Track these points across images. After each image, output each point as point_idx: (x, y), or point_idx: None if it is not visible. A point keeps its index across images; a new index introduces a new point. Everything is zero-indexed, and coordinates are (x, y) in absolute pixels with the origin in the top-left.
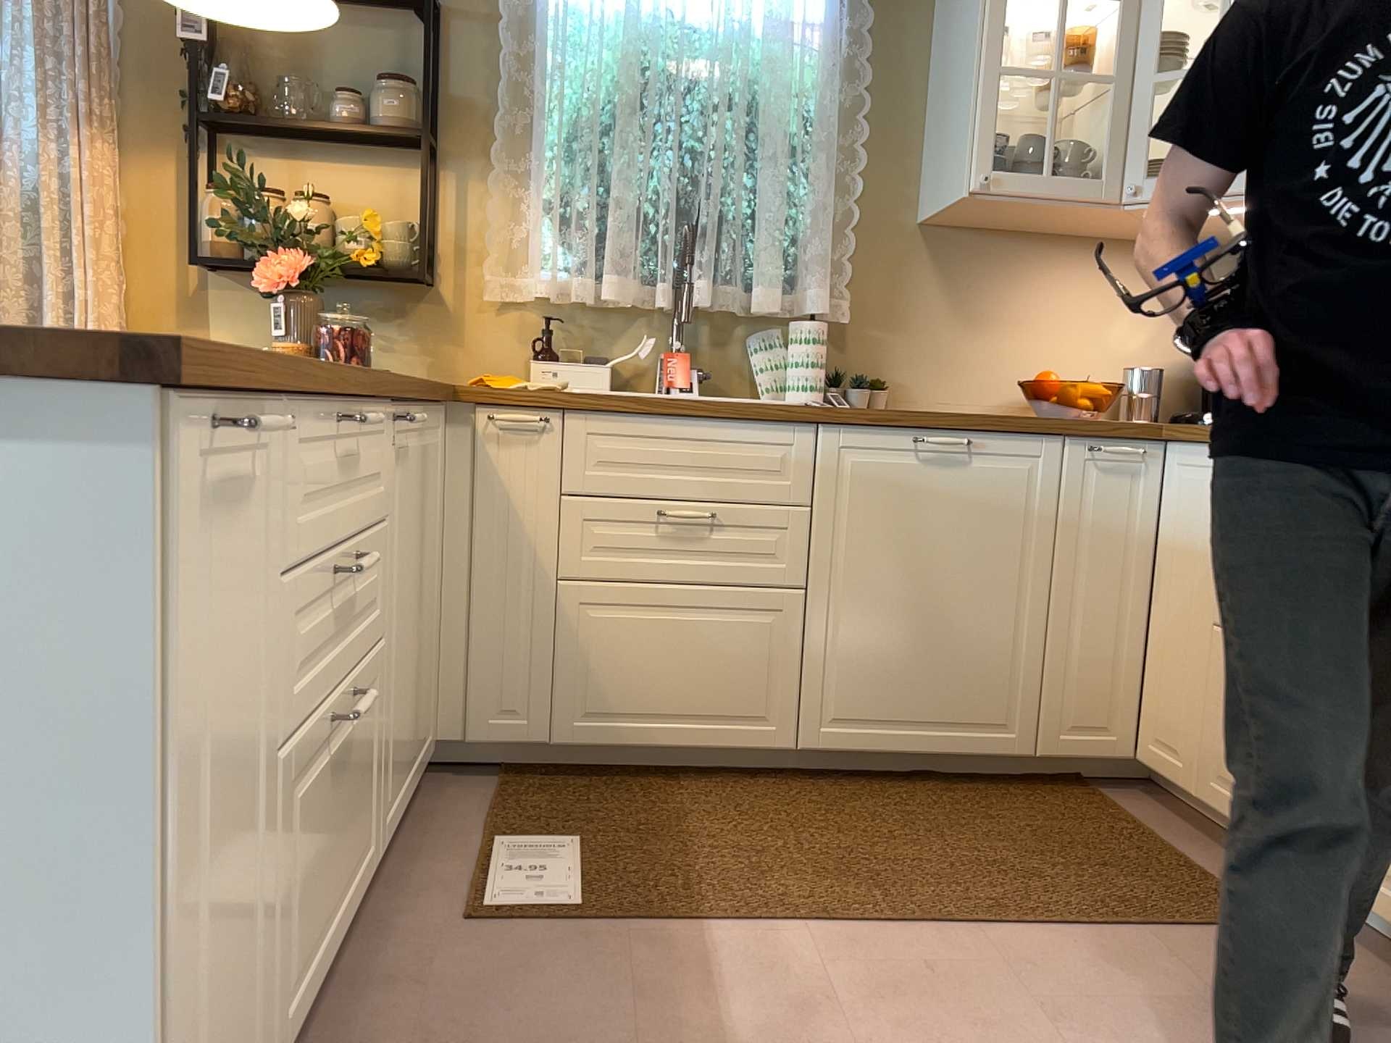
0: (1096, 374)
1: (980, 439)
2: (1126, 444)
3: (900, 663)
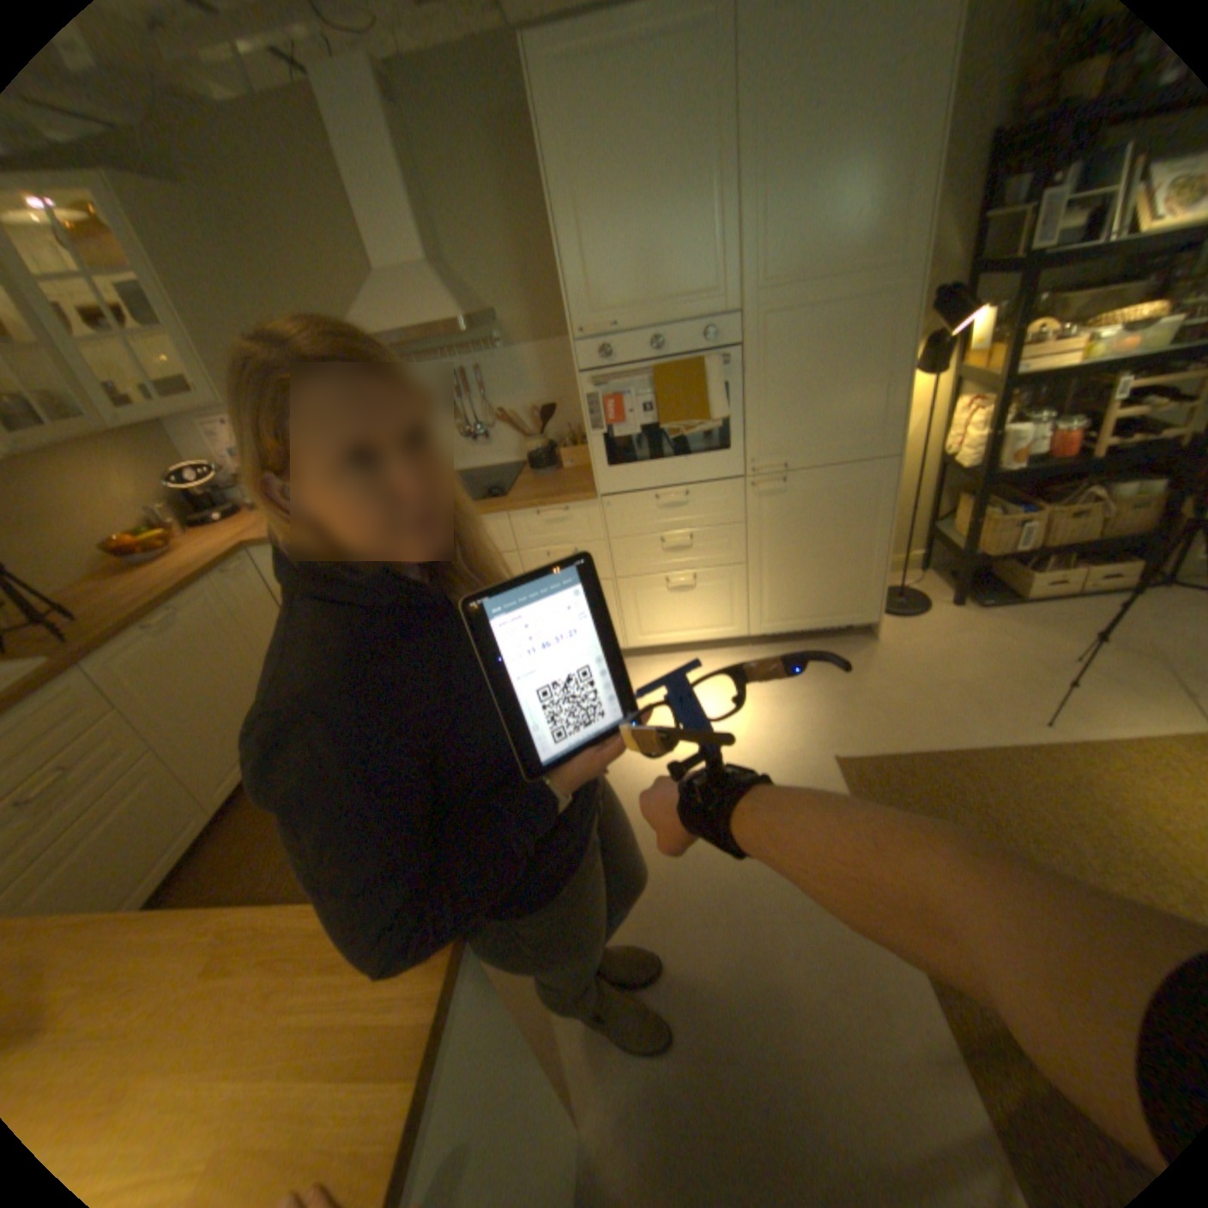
0: (123, 522)
1: (172, 606)
2: (231, 562)
3: (221, 735)
